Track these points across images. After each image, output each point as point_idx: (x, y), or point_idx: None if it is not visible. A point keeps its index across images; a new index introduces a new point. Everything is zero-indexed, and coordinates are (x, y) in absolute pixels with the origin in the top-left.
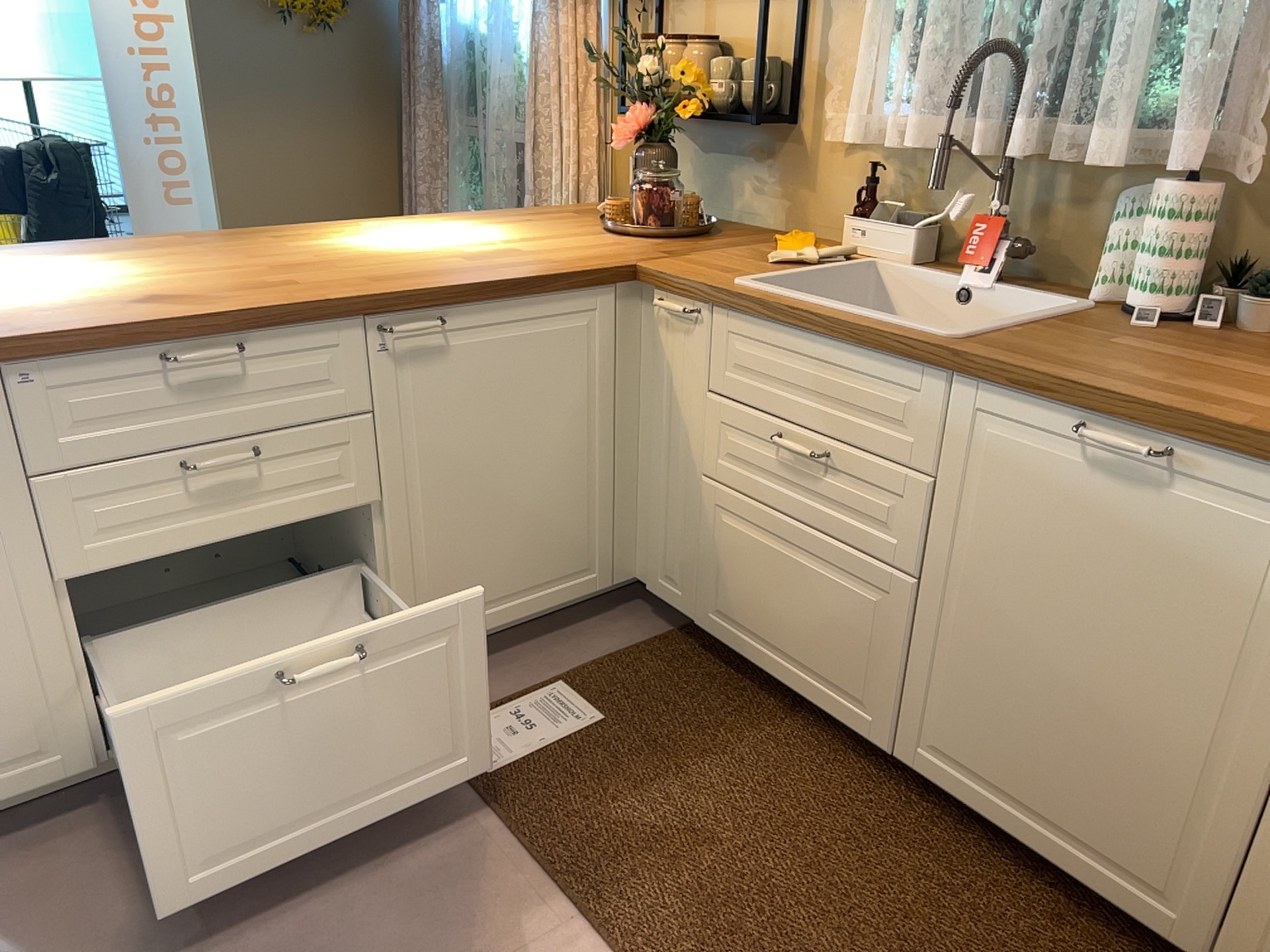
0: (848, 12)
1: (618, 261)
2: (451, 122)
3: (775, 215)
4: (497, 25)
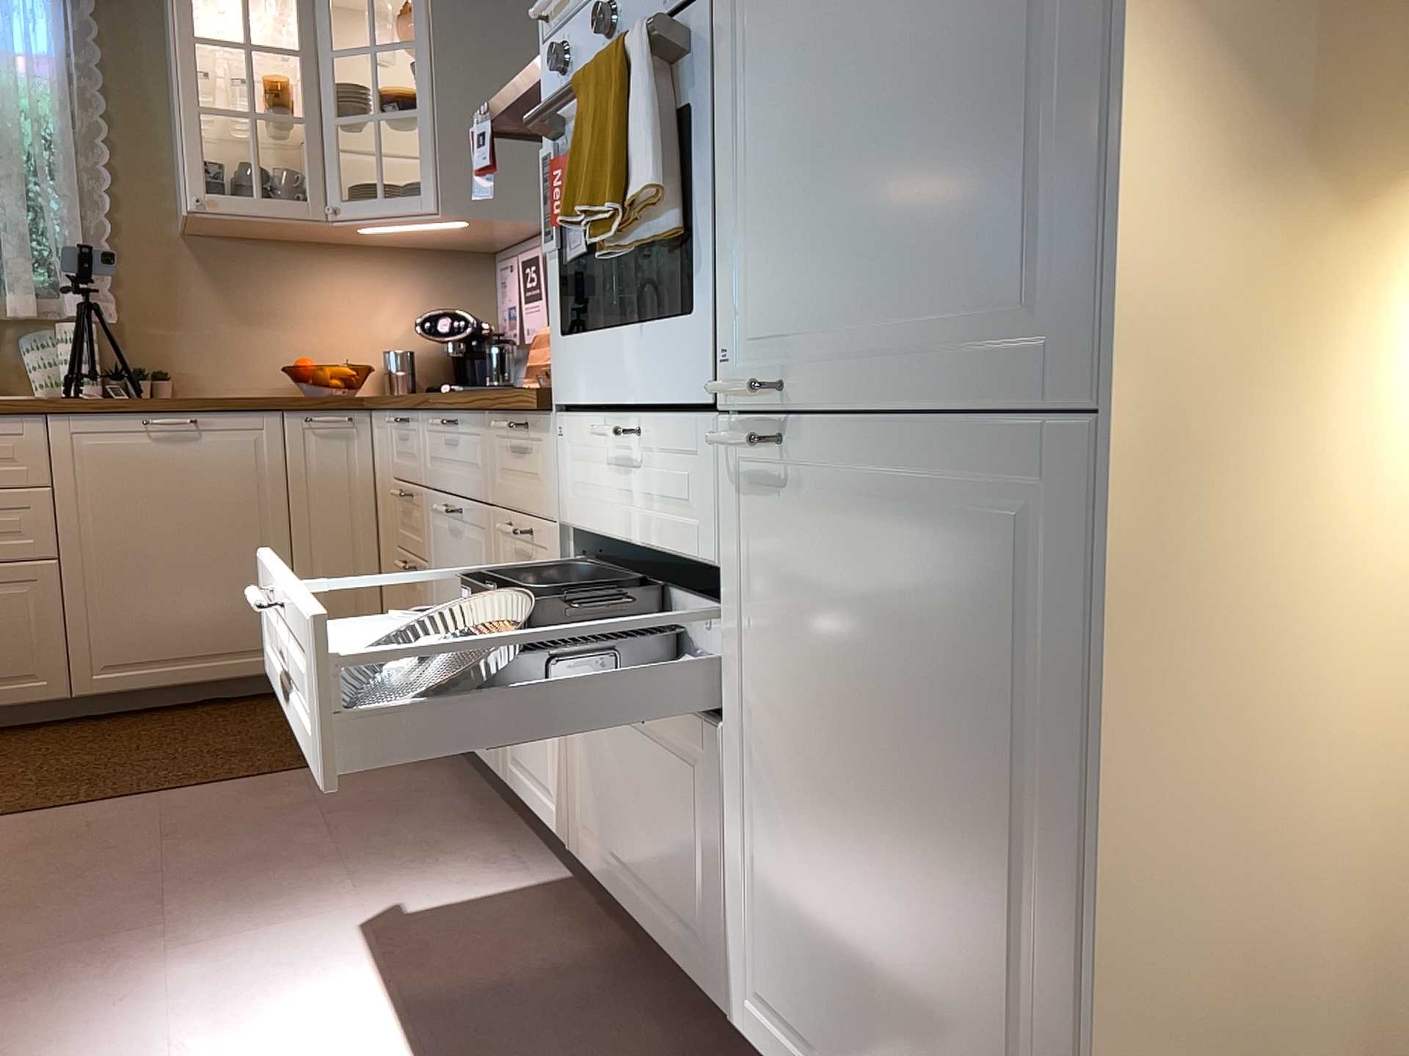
0: None
1: None
2: None
3: None
4: None
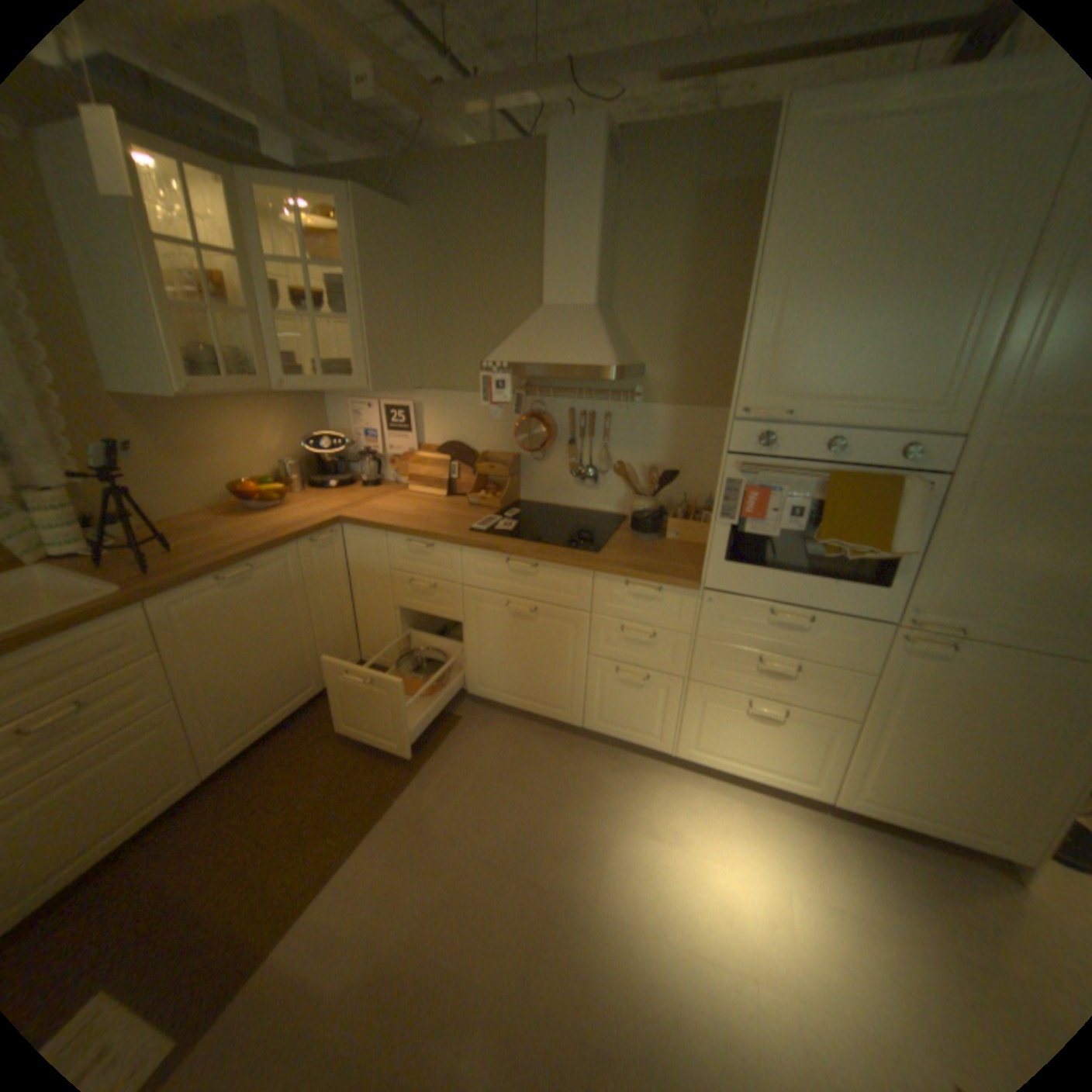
0: None
1: None
2: None
3: None
4: None
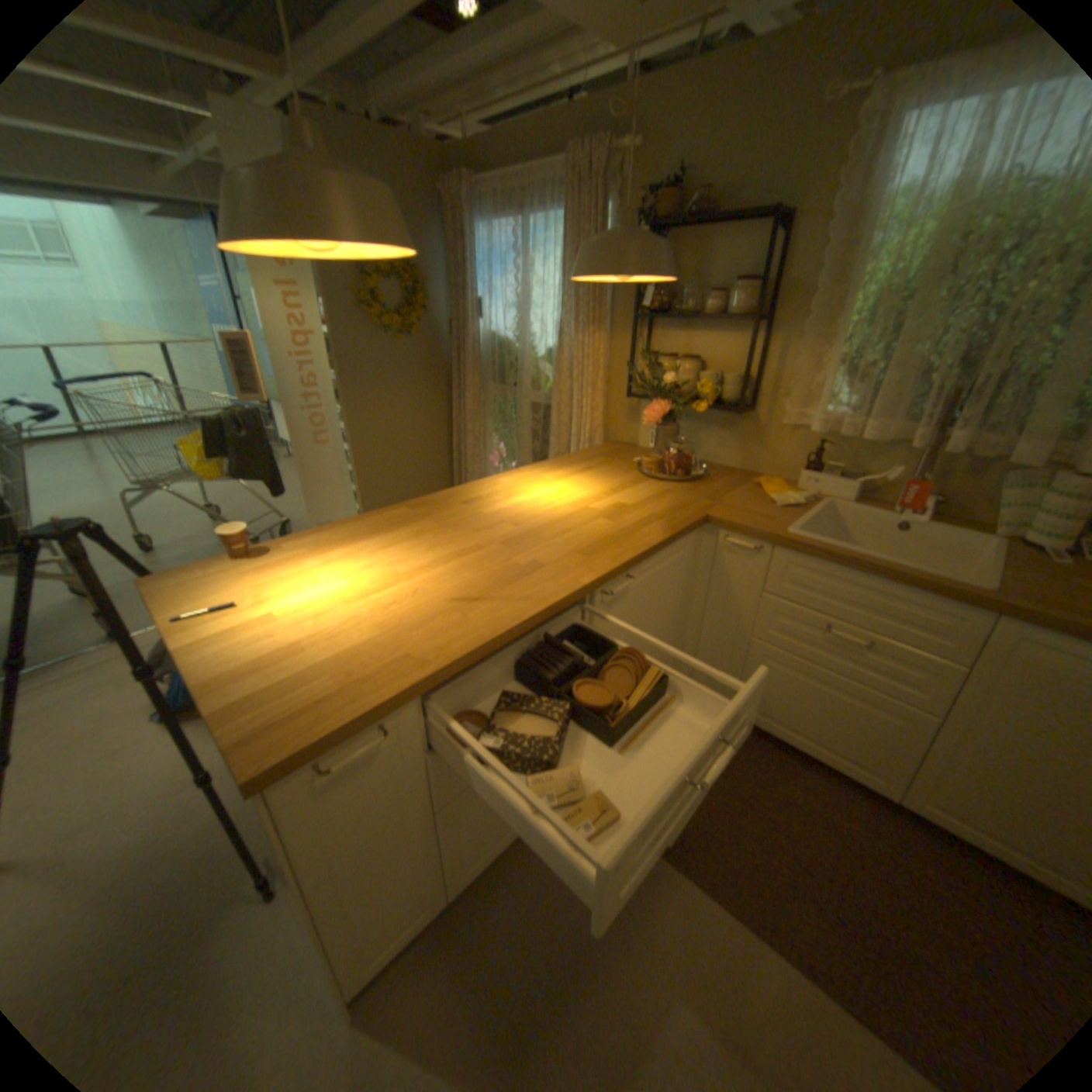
0: (808, 348)
1: (695, 512)
2: (483, 387)
3: (734, 458)
4: (527, 335)
